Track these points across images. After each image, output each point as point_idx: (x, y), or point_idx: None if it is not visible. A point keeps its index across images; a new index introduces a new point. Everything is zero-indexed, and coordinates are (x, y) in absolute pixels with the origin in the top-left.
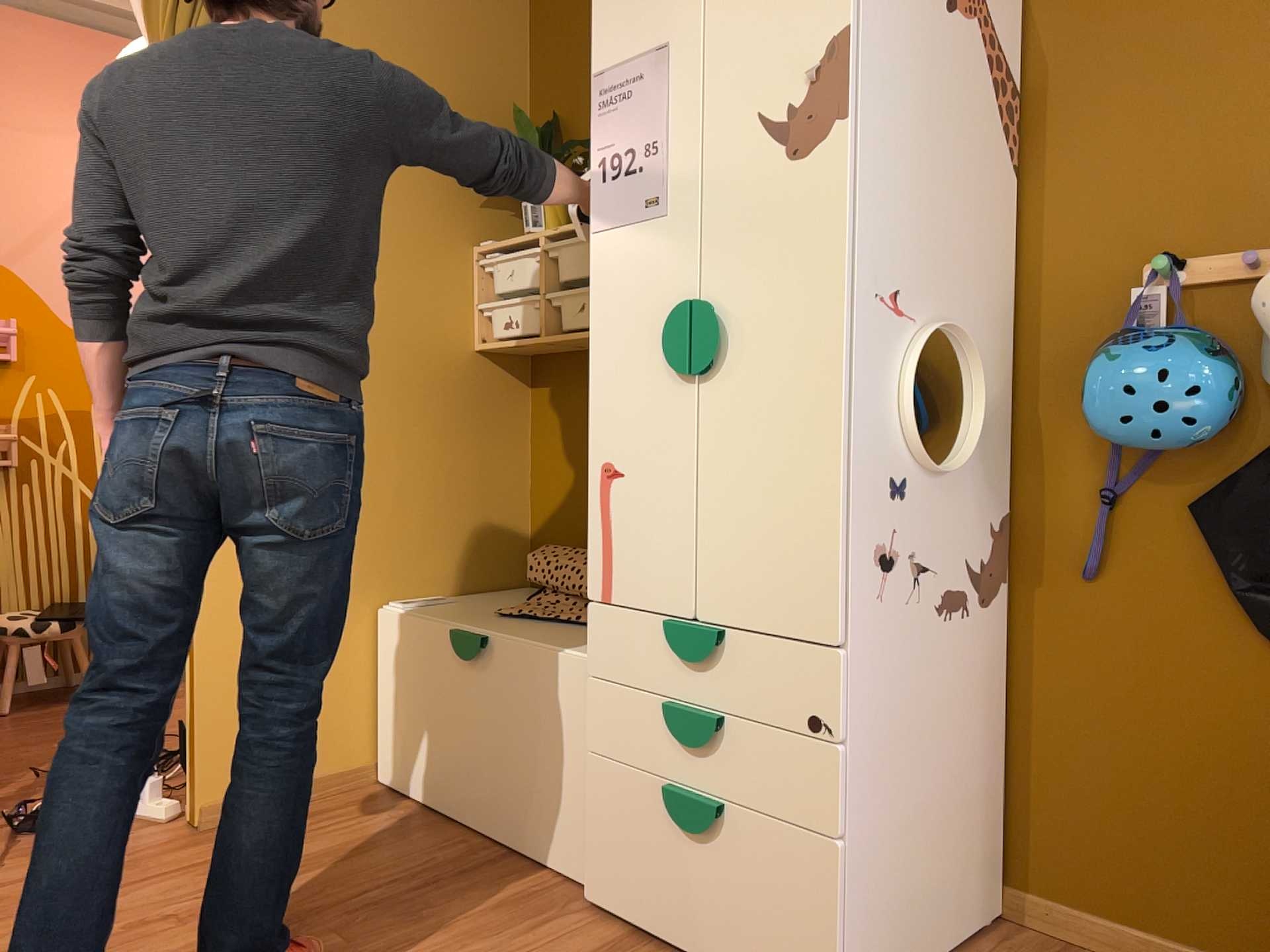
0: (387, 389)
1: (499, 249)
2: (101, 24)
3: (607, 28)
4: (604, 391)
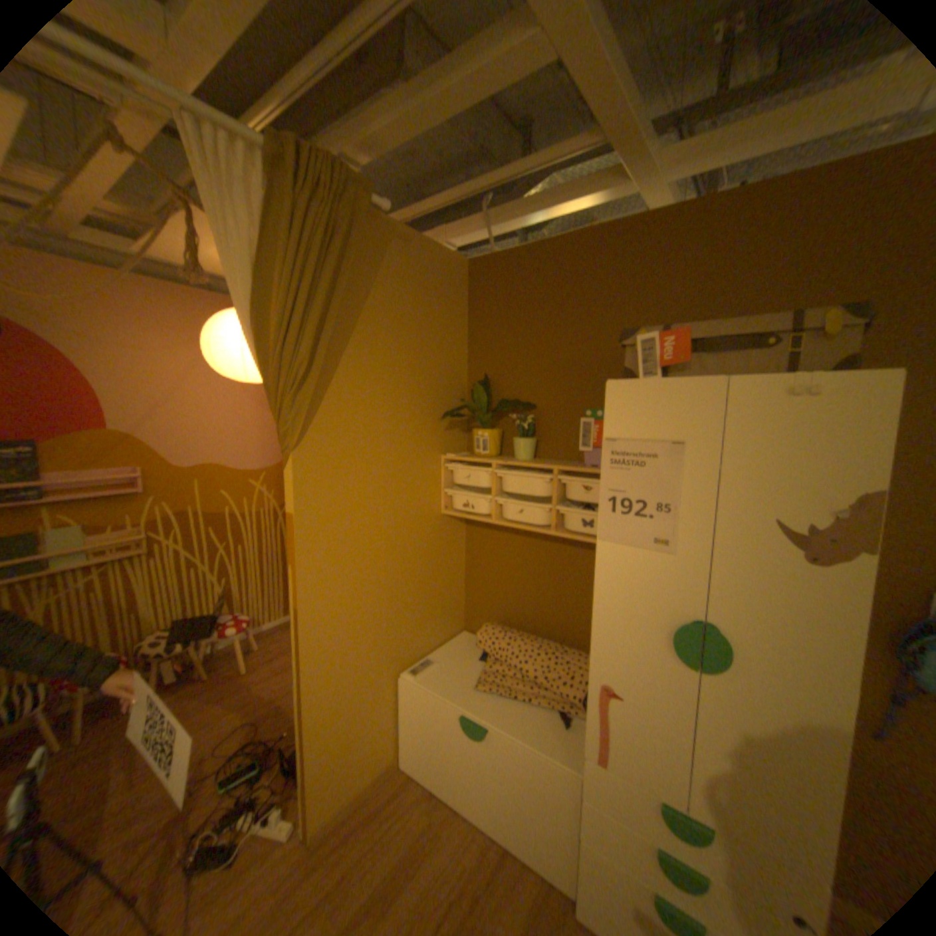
0: (401, 552)
1: (461, 462)
2: (173, 273)
3: (620, 409)
4: (607, 643)
